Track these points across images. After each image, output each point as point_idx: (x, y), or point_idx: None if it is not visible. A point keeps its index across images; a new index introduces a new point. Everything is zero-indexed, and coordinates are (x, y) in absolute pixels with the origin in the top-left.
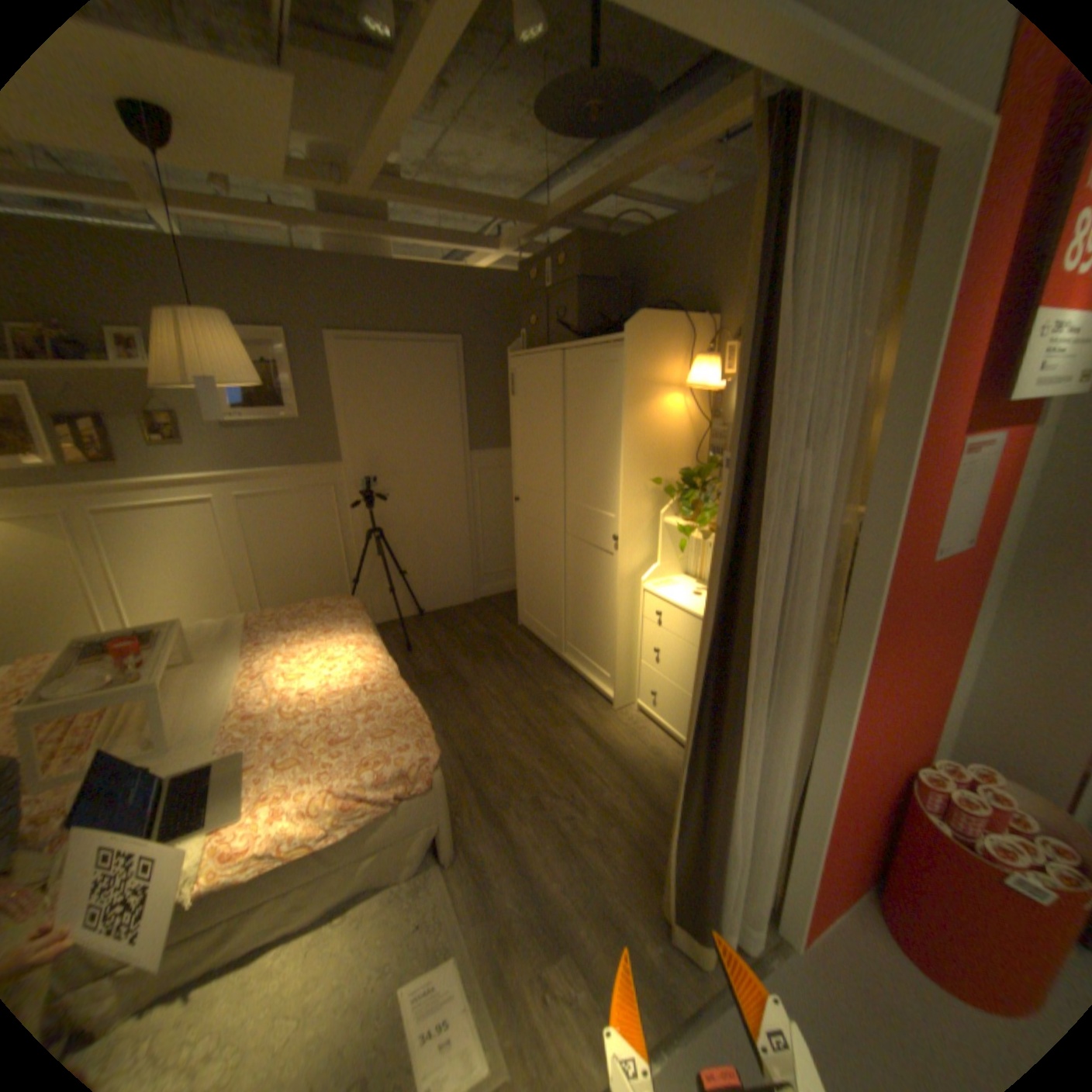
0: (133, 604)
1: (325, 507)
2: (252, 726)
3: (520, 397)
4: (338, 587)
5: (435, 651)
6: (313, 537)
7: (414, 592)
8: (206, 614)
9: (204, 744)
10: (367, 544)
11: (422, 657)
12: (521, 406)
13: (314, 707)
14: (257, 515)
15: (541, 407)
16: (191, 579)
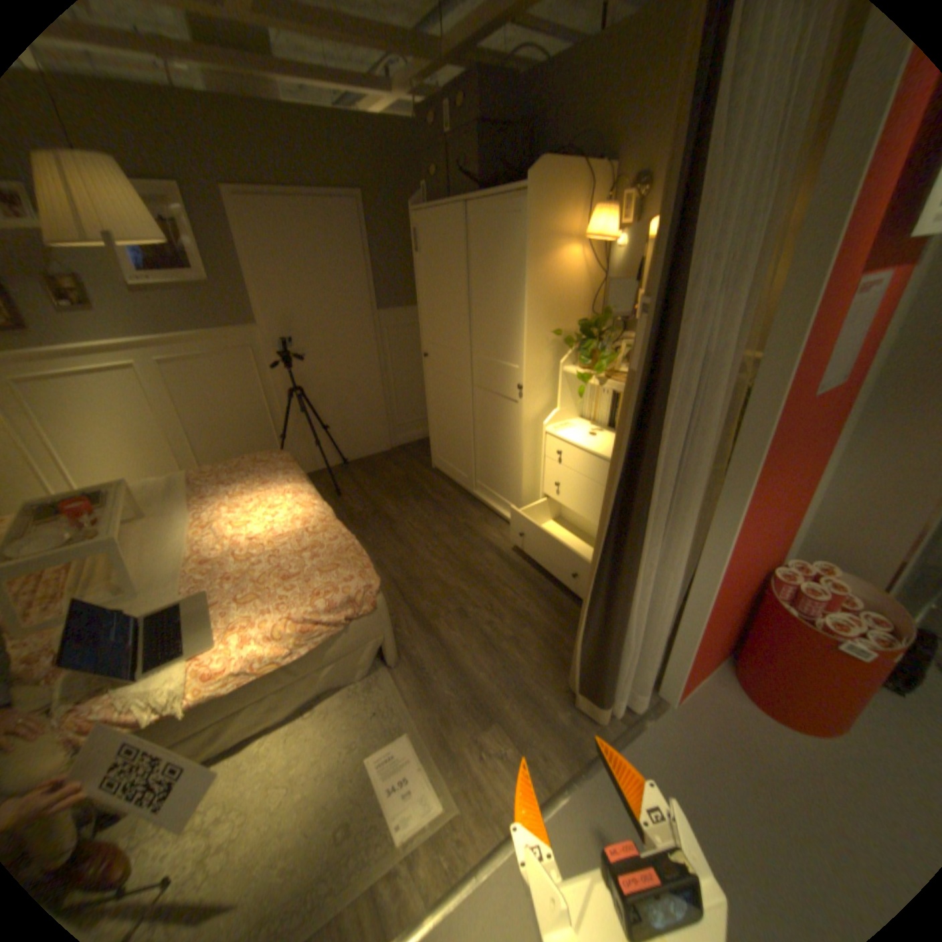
0: (76, 468)
1: (245, 369)
2: (210, 569)
3: (424, 254)
4: (267, 444)
5: (362, 495)
6: (238, 399)
7: (338, 445)
8: (147, 473)
9: (169, 588)
10: (289, 403)
11: (351, 500)
12: (424, 263)
13: (263, 550)
14: (181, 380)
15: (444, 263)
16: (127, 442)
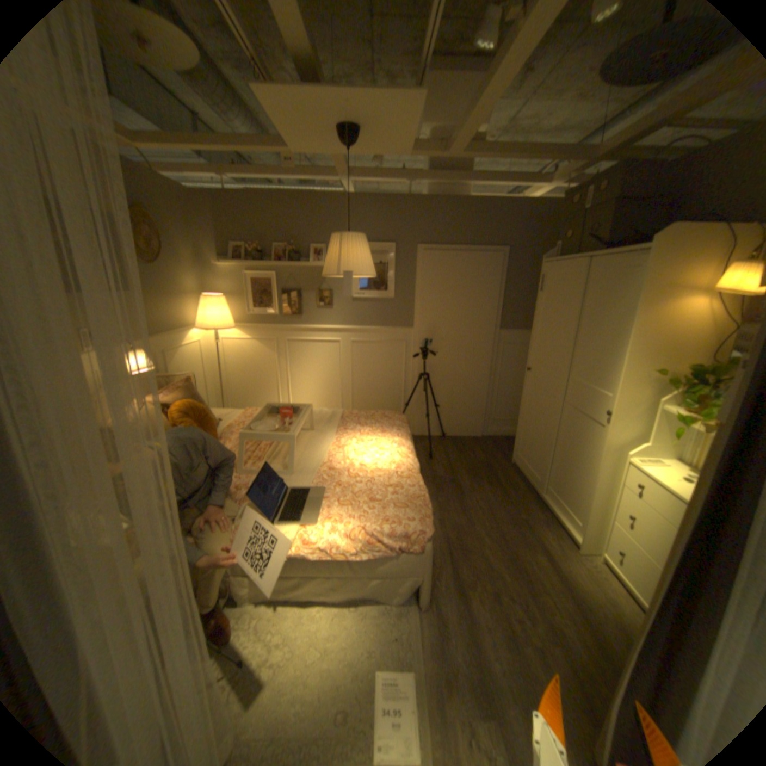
0: (294, 392)
1: (397, 355)
2: (332, 475)
3: (546, 293)
4: (395, 406)
5: (447, 464)
6: (387, 372)
7: (441, 421)
8: (325, 405)
9: (308, 476)
10: (417, 383)
11: (437, 465)
12: (545, 299)
13: (365, 475)
14: (360, 354)
15: (562, 301)
16: (322, 384)
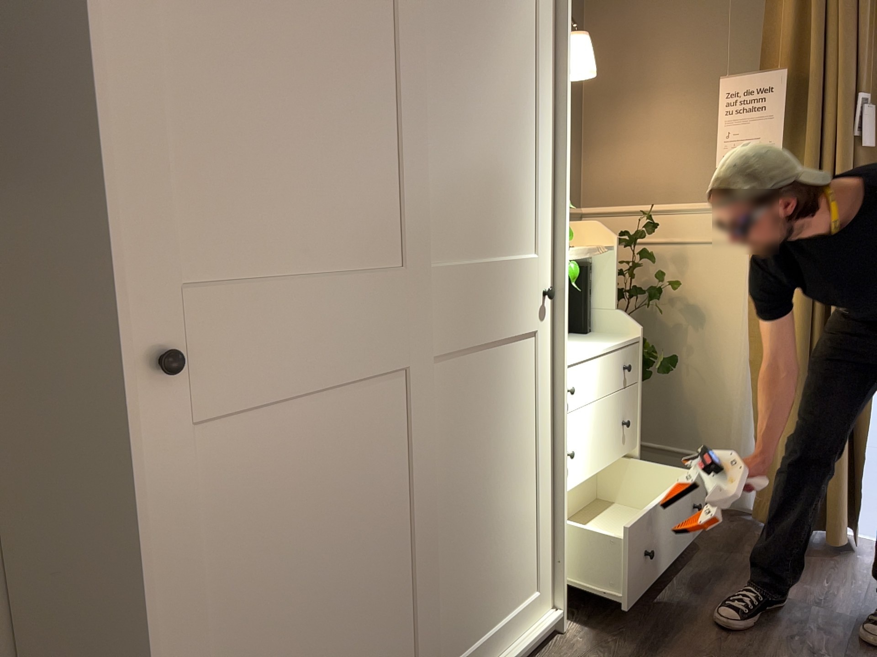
0: None
1: None
2: None
3: None
4: None
5: None
6: None
7: None
8: None
9: None
10: None
11: None
12: None
13: None
14: None
15: None
16: None
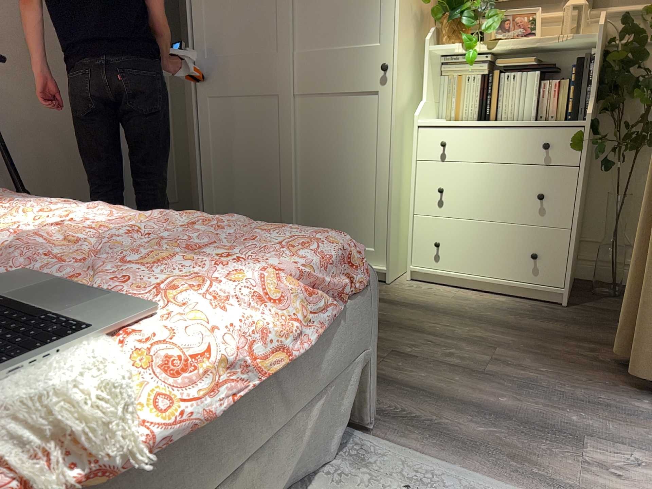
0: None
1: None
2: None
3: None
4: None
5: None
6: None
7: None
8: None
9: None
10: None
11: None
12: None
13: (90, 240)
14: None
15: None
16: None
